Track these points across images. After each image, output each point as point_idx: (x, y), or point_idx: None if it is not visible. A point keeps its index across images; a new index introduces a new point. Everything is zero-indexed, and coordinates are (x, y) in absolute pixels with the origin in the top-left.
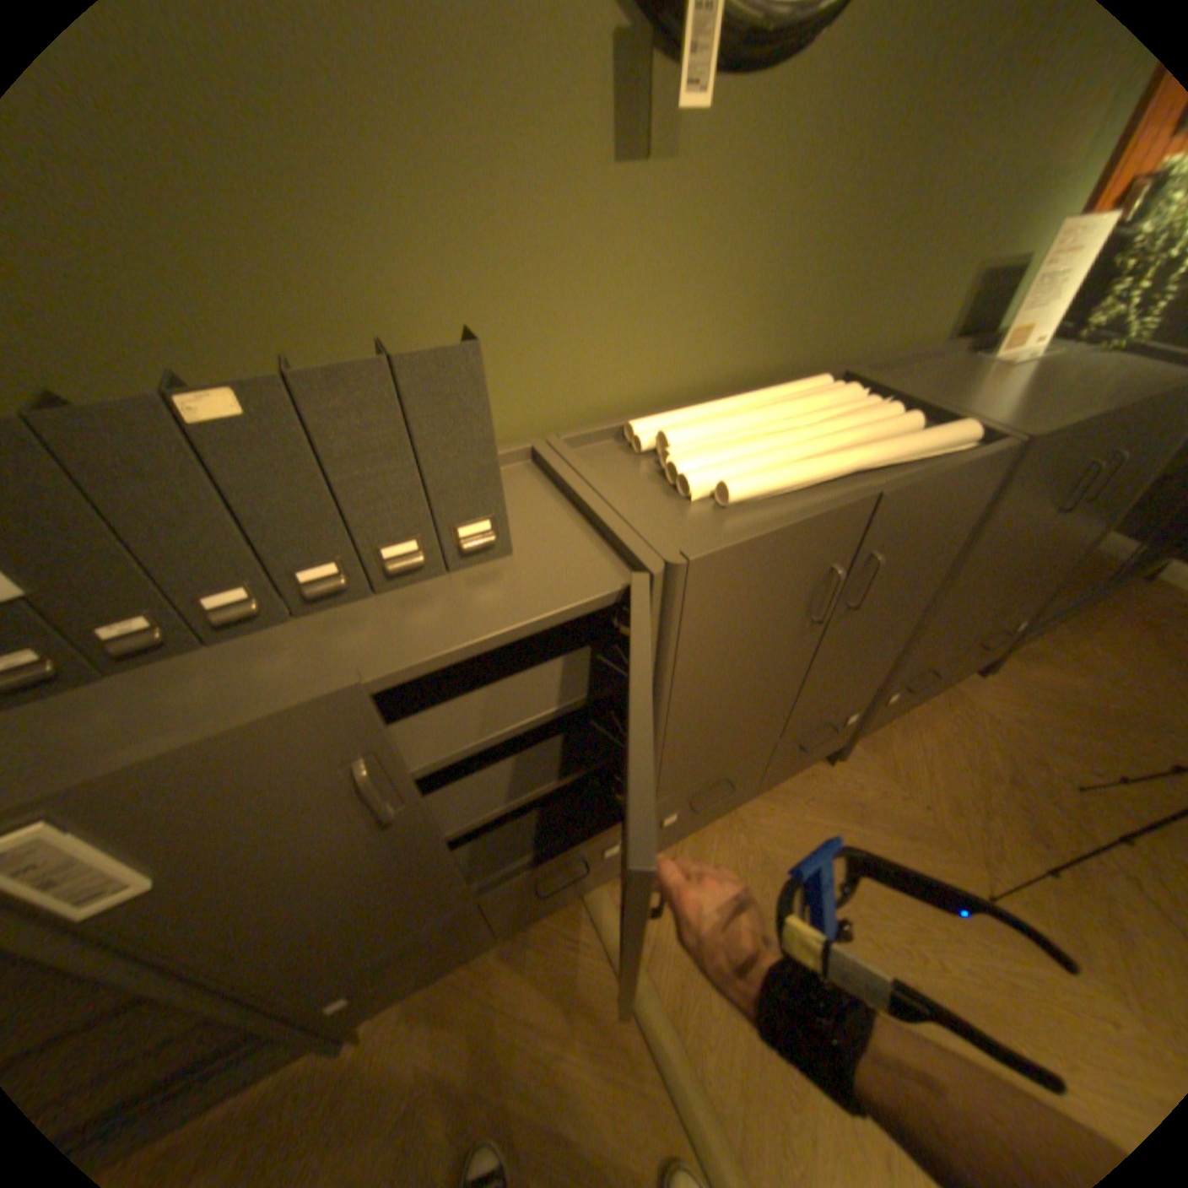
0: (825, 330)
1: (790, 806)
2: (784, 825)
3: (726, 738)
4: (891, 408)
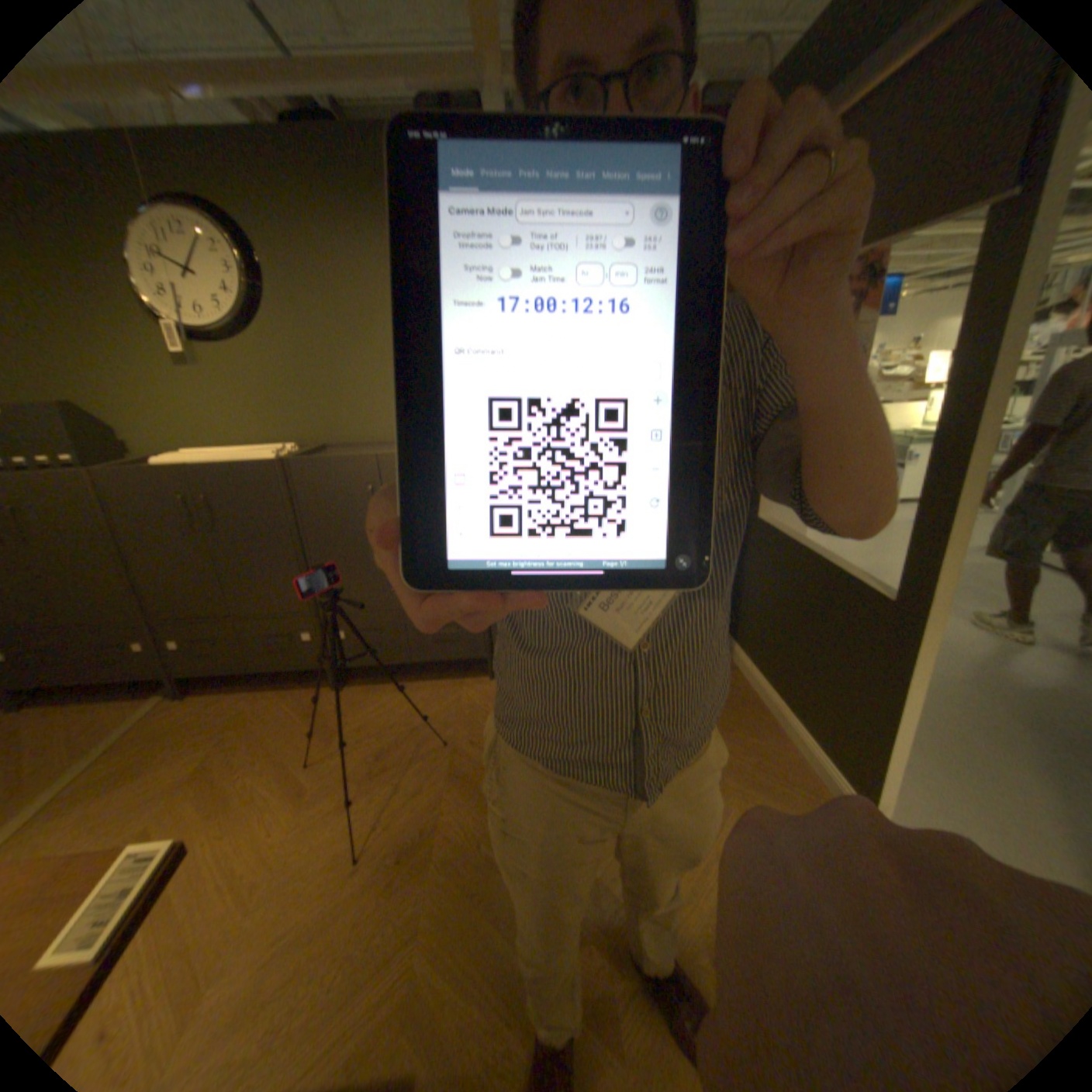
0: (306, 425)
1: (285, 697)
2: (269, 703)
3: (179, 587)
4: (270, 449)
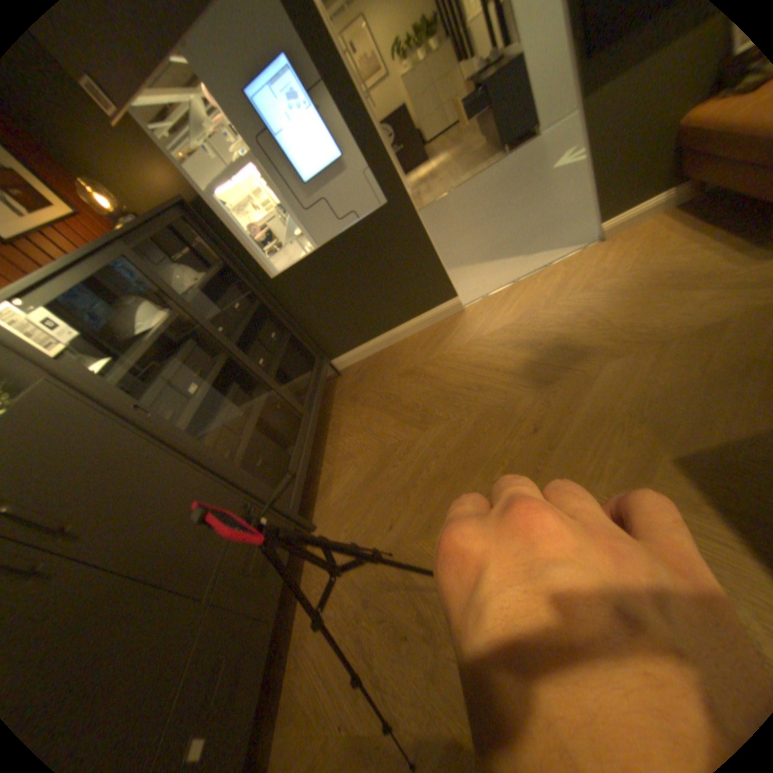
0: None
1: None
2: None
3: None
4: None
